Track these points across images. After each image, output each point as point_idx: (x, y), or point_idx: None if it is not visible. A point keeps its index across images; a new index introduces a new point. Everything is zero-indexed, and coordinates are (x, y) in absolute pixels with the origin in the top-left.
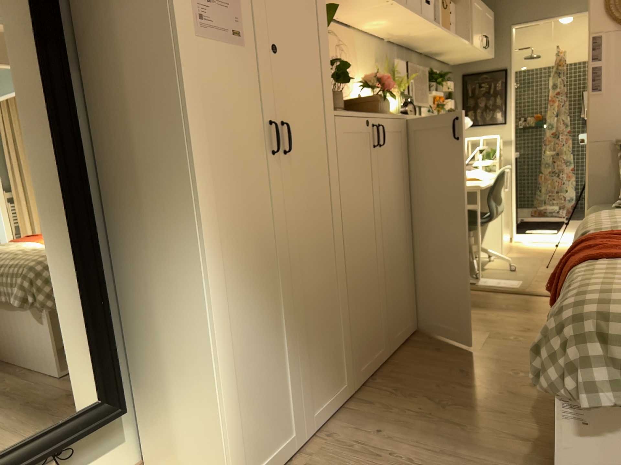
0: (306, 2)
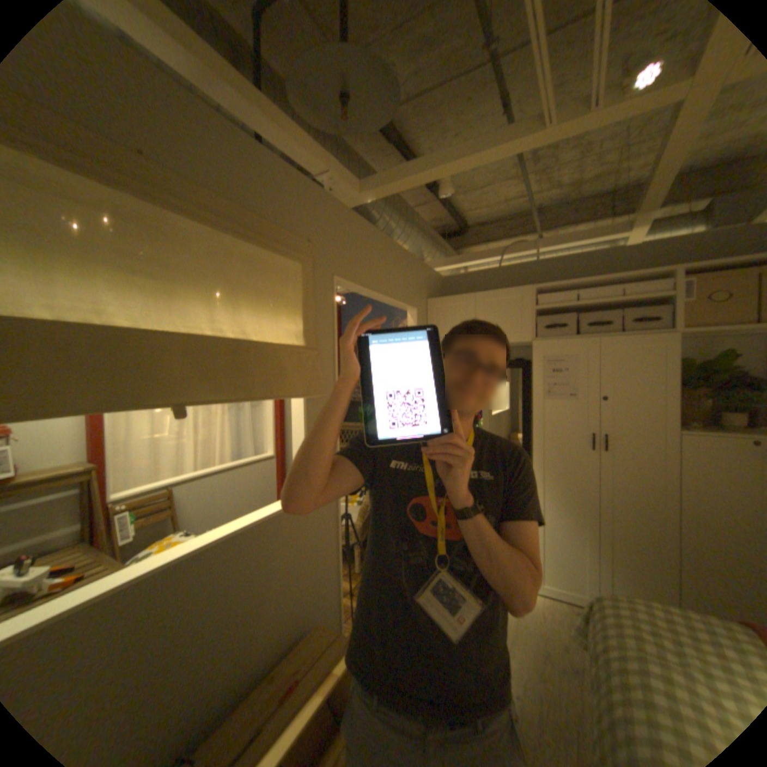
0: (676, 361)
